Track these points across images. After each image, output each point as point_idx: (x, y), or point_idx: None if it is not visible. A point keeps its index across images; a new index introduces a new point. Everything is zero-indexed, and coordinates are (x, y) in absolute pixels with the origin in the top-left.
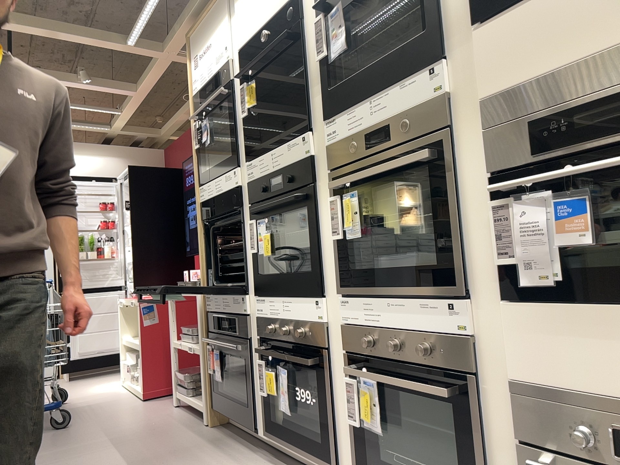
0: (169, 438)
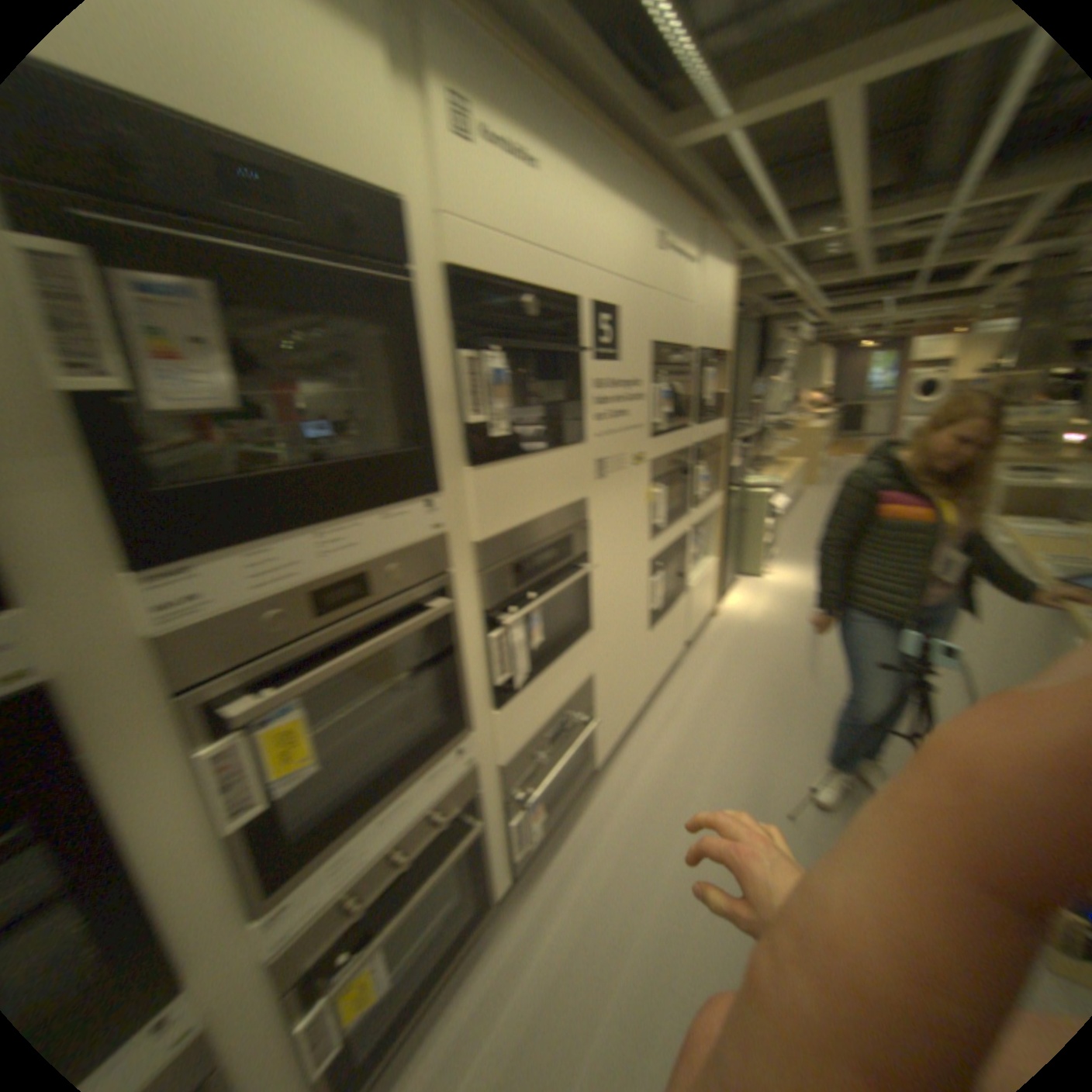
0: None
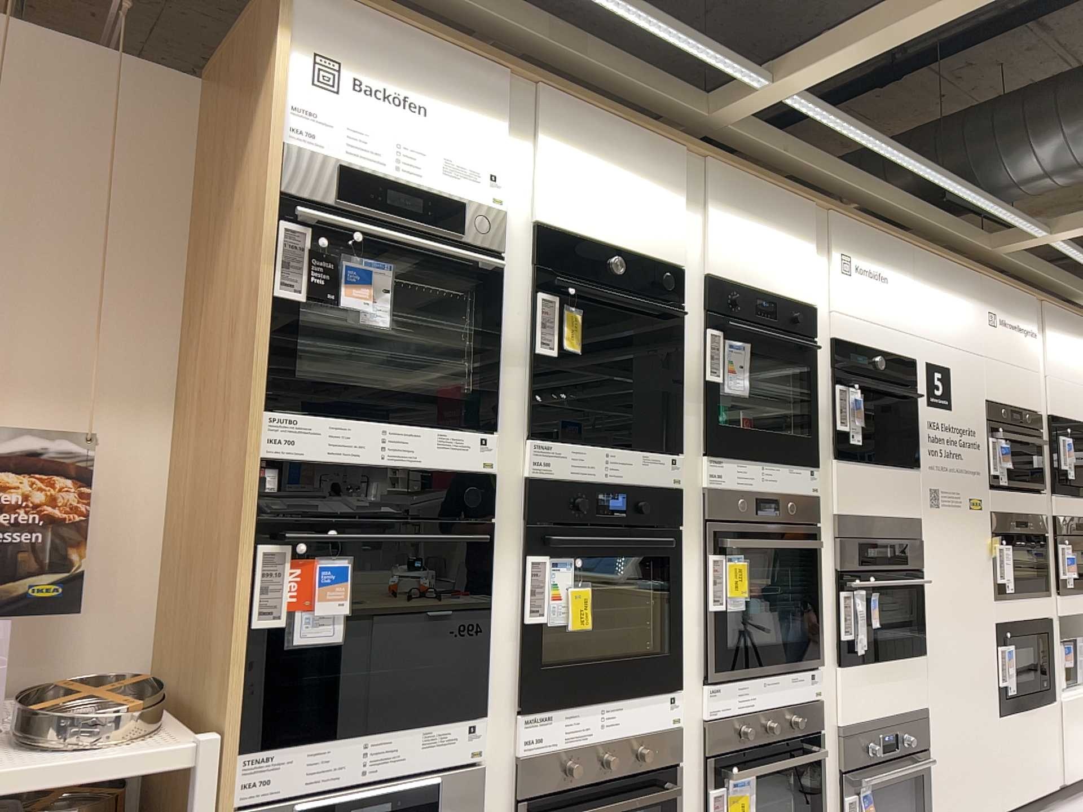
0: None
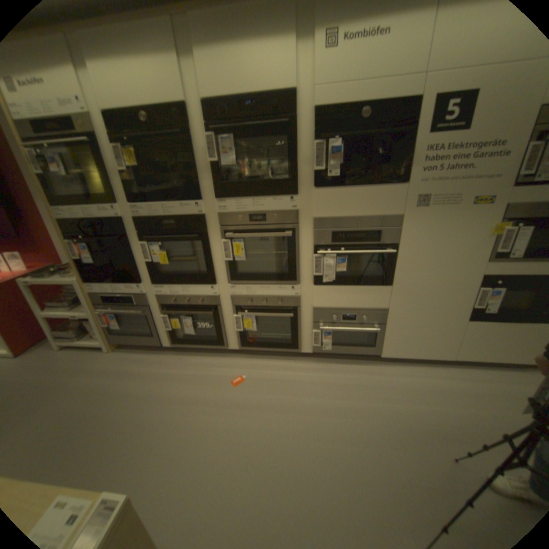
0: (90, 372)
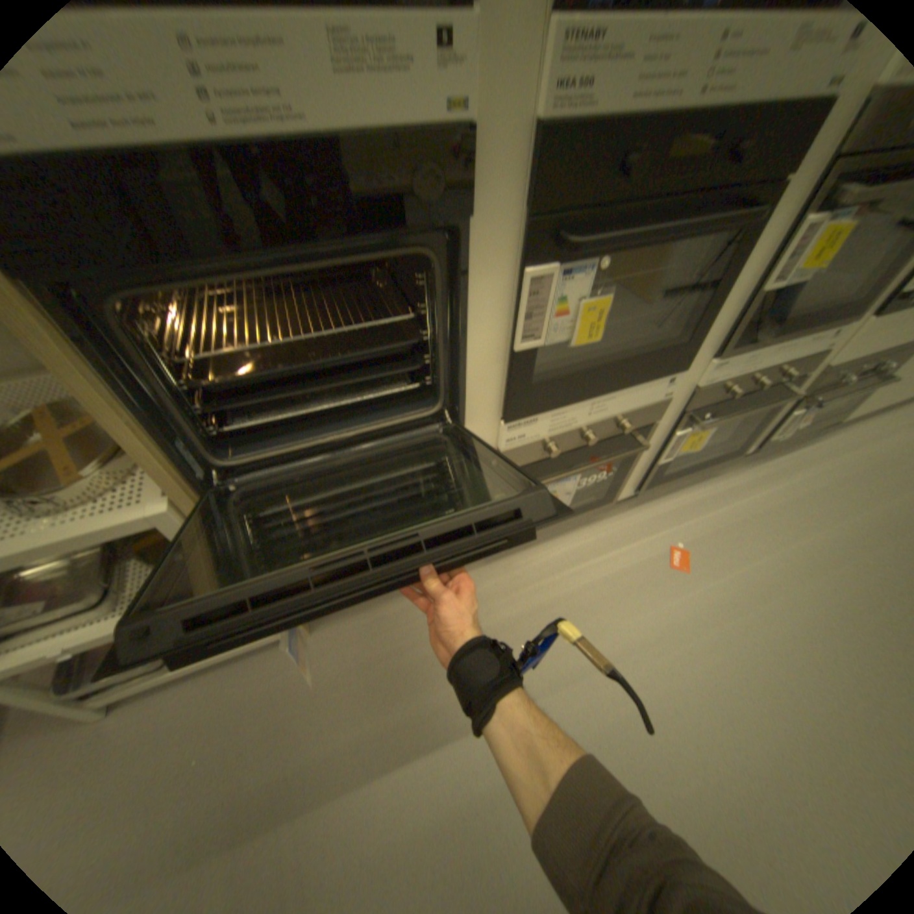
0: (315, 711)
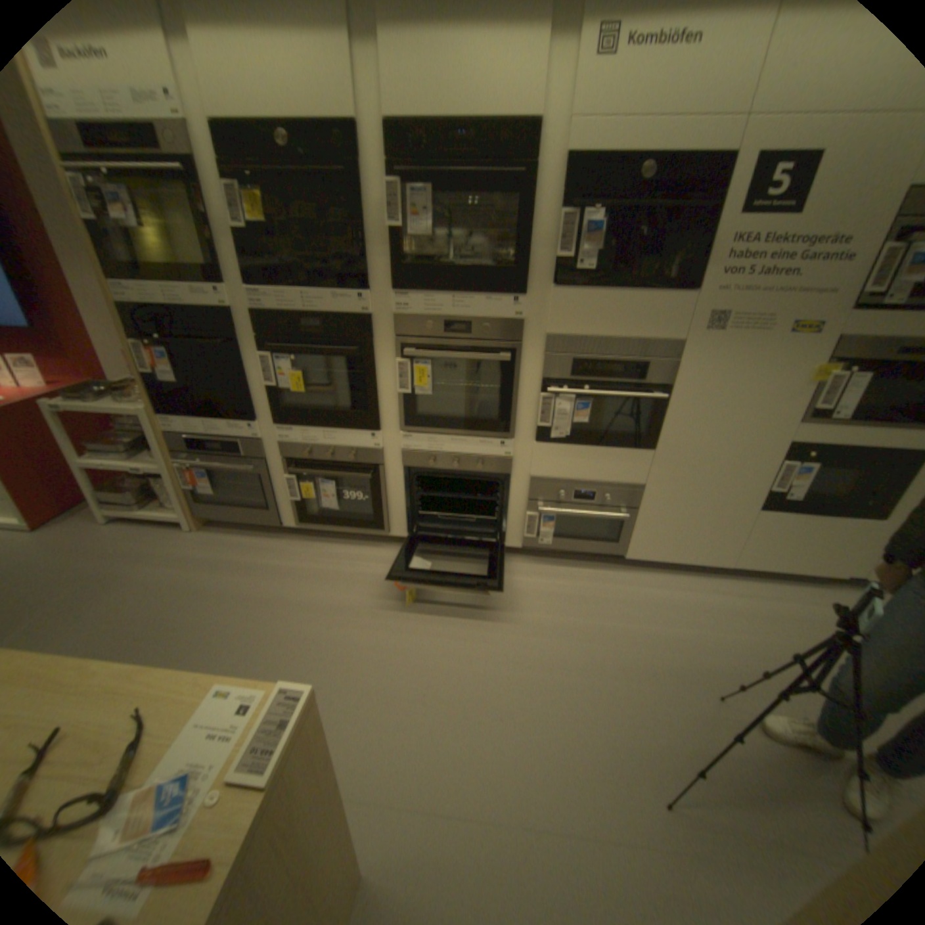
0: (166, 561)
